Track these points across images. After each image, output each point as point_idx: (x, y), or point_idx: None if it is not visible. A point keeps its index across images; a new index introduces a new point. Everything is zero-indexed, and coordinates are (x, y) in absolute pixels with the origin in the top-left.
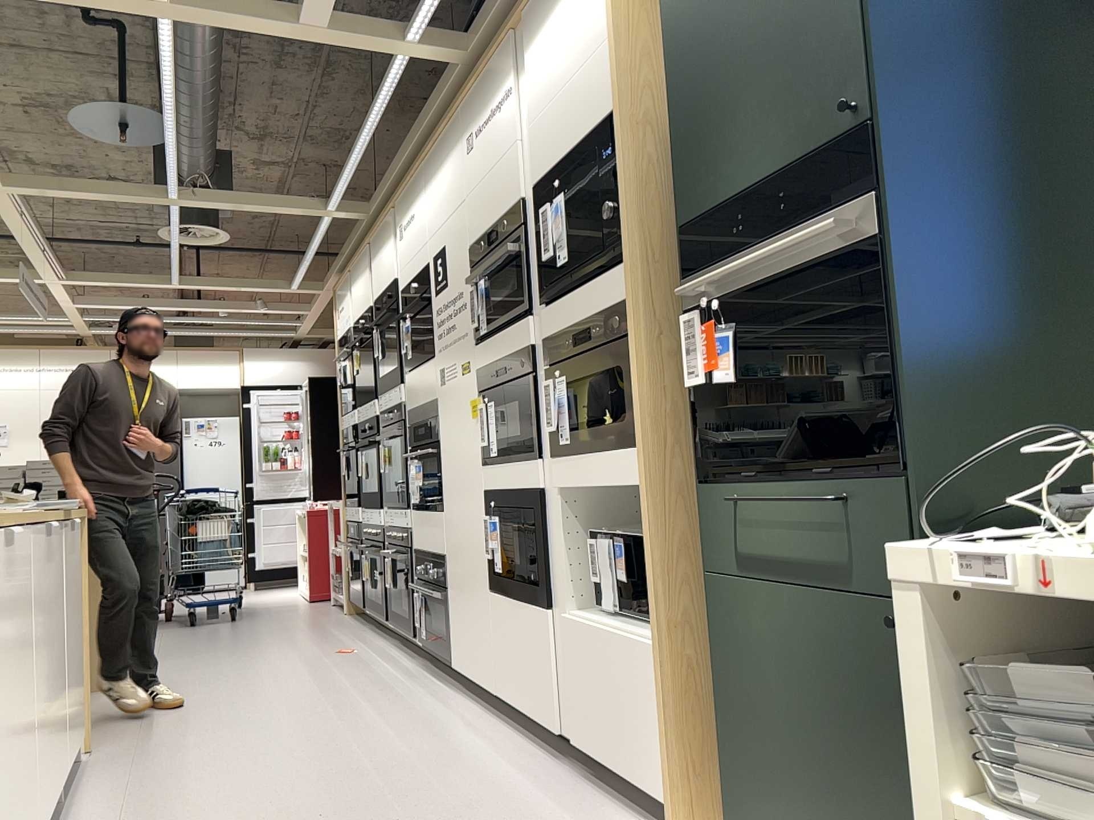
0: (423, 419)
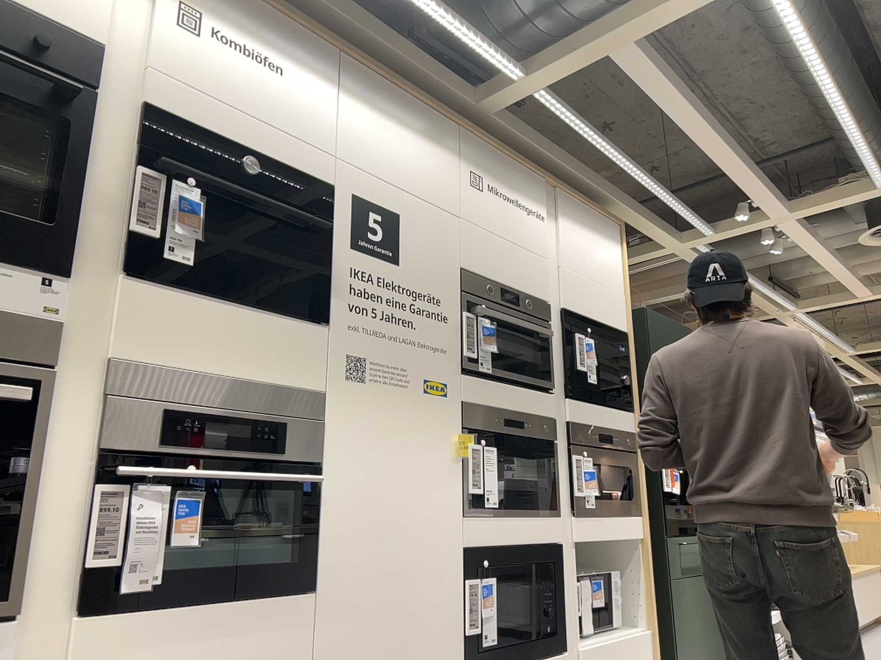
0: (236, 407)
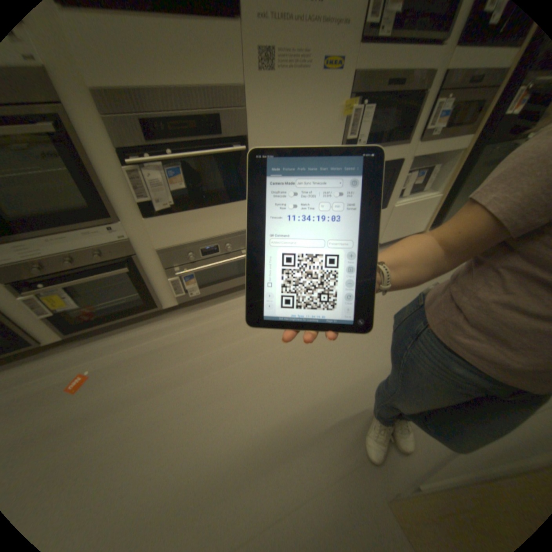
0: (184, 107)
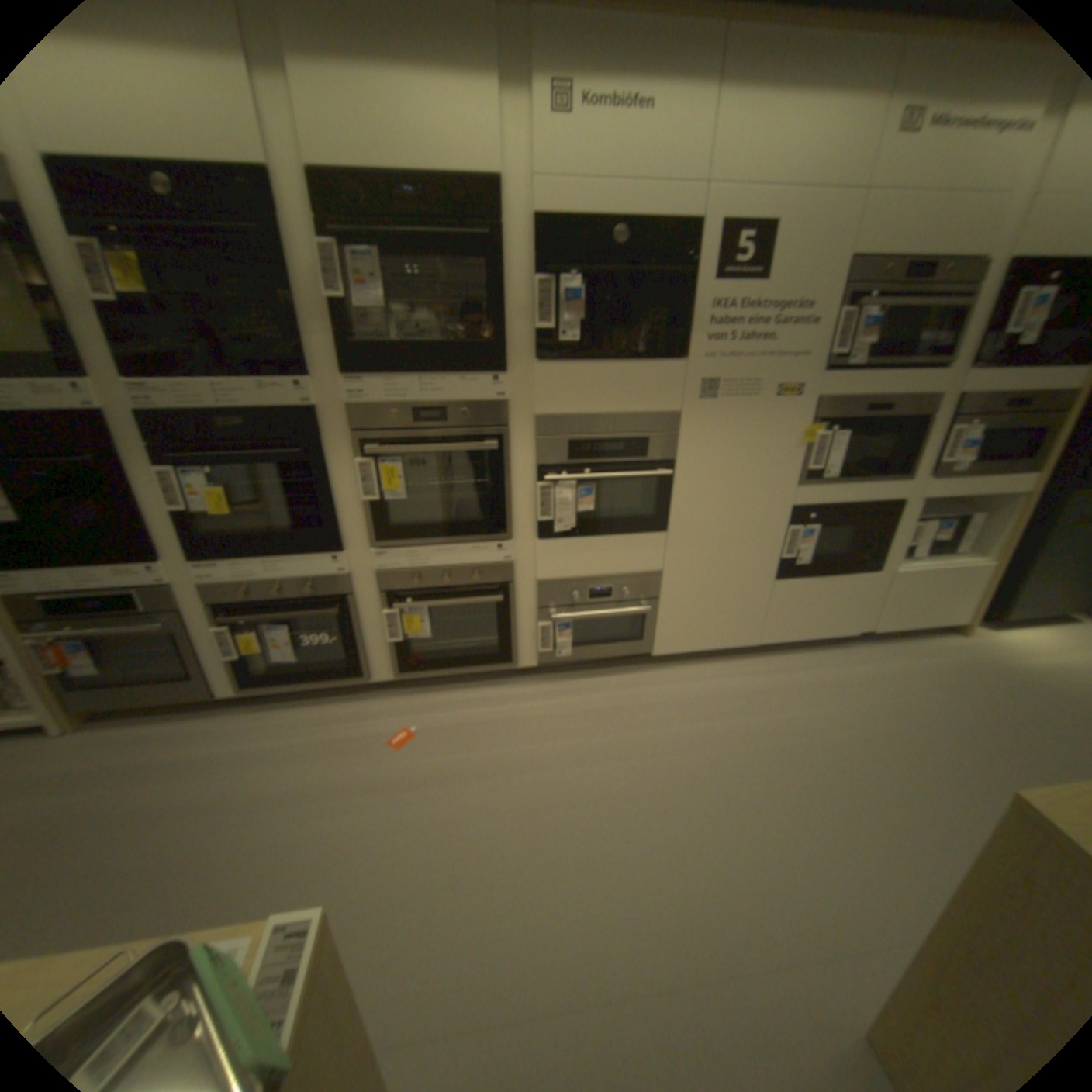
0: (615, 431)
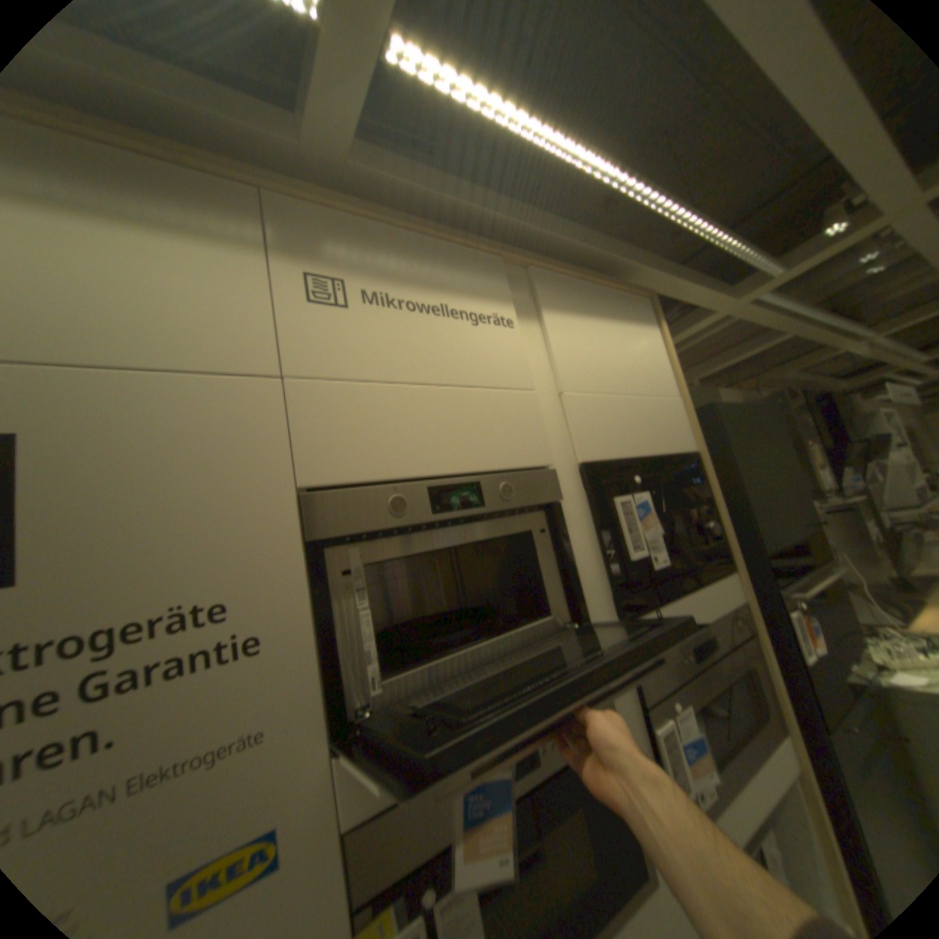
0: None
